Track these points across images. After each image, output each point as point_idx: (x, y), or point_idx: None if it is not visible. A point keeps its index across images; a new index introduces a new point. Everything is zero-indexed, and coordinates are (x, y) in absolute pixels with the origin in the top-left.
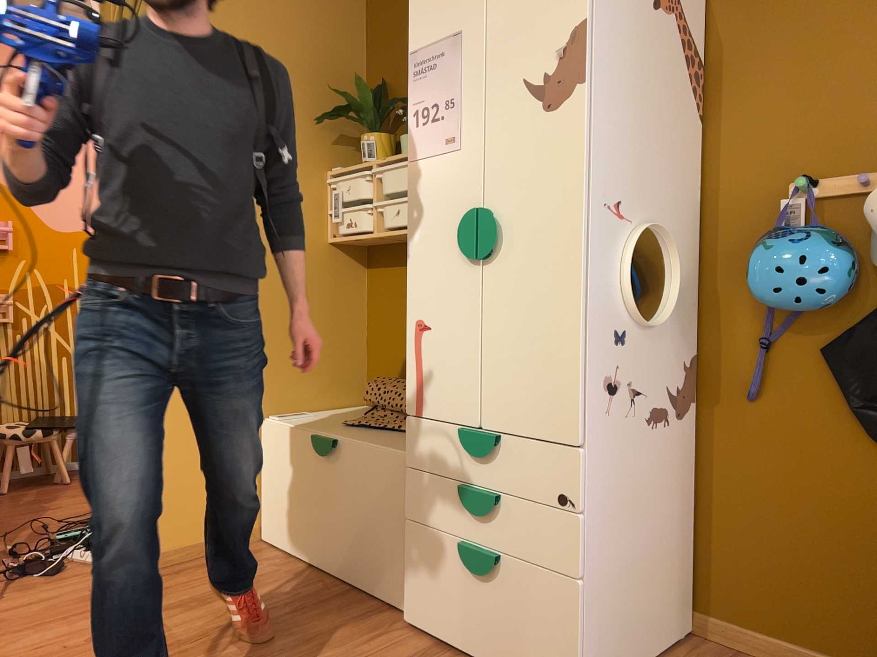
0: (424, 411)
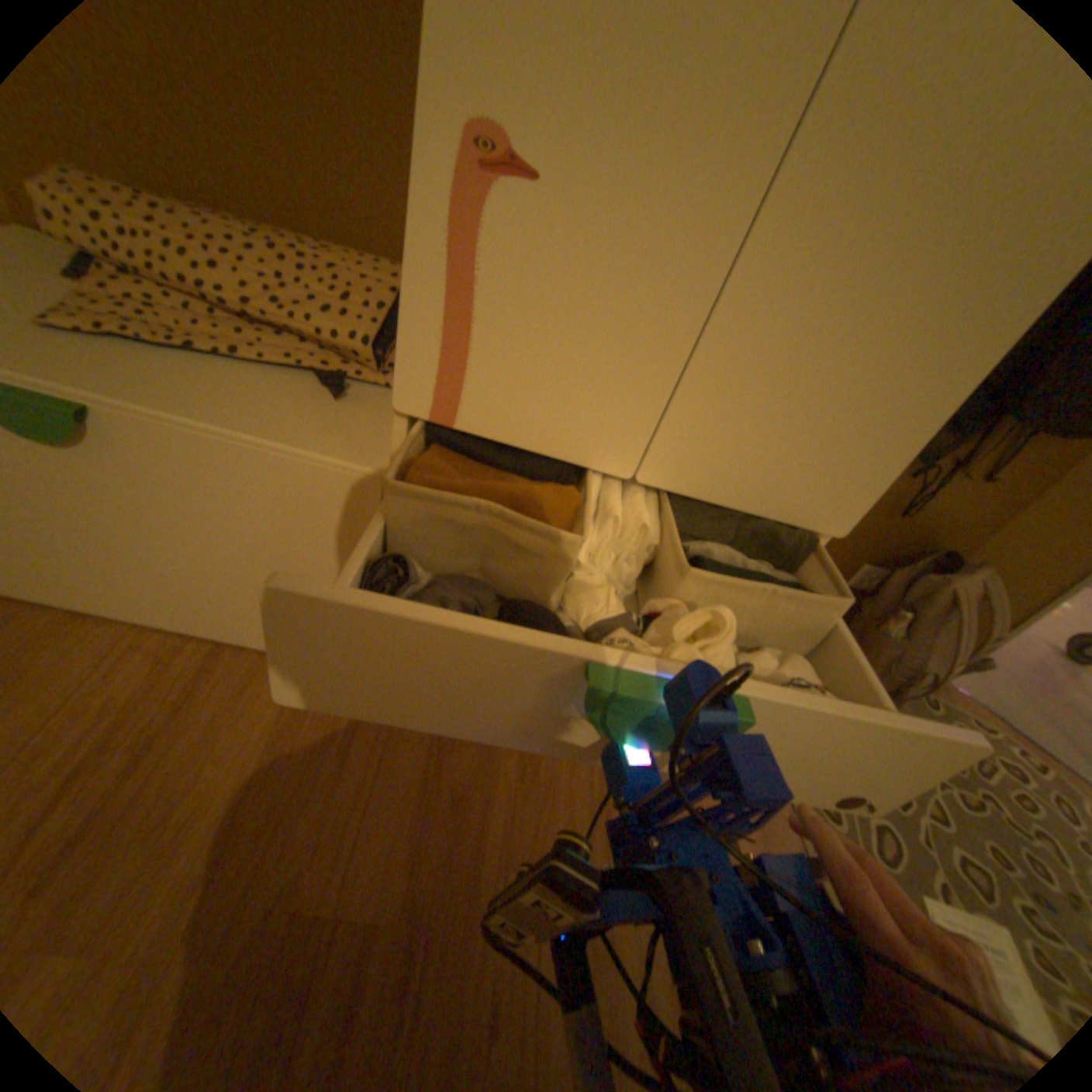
0: (465, 413)
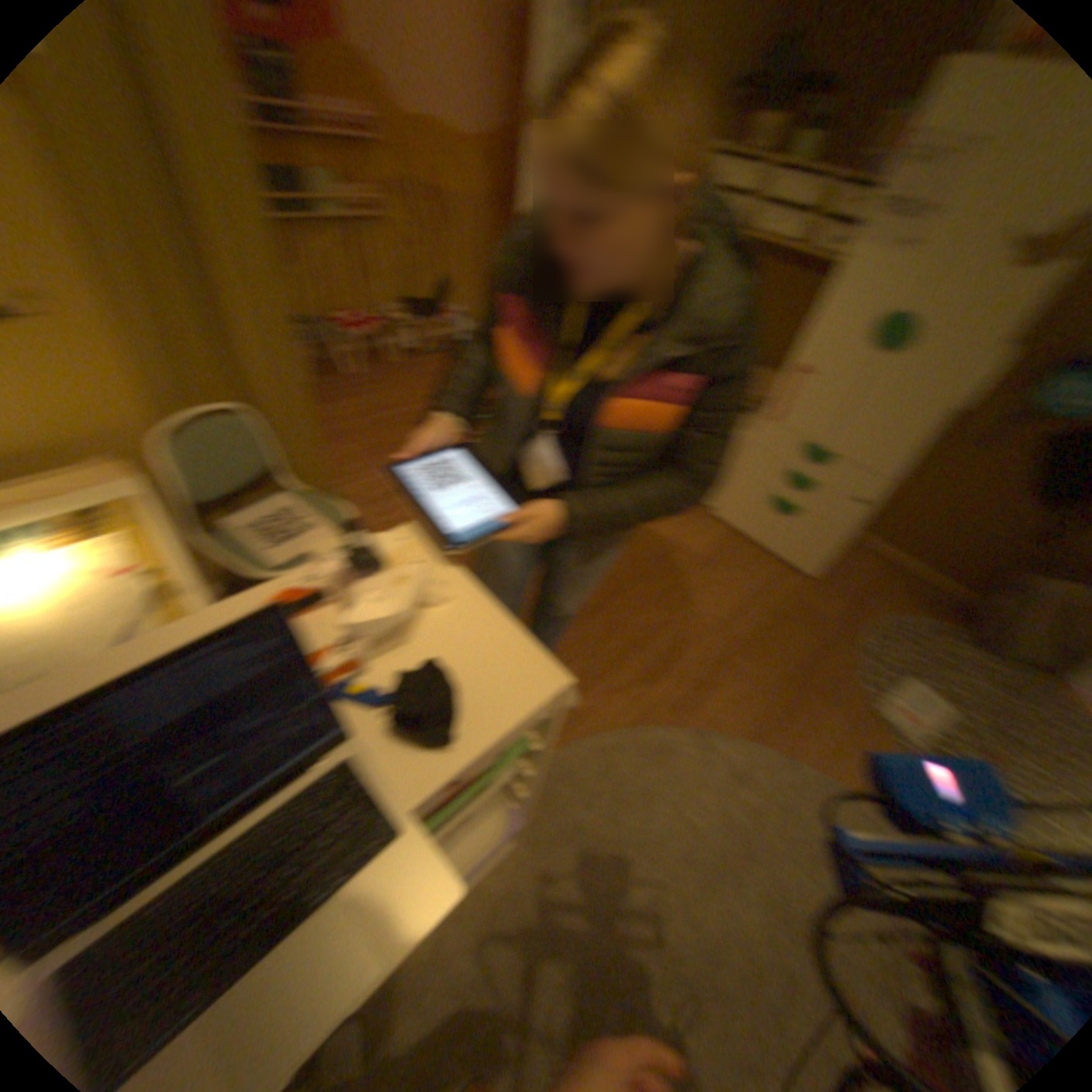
0: (784, 420)
